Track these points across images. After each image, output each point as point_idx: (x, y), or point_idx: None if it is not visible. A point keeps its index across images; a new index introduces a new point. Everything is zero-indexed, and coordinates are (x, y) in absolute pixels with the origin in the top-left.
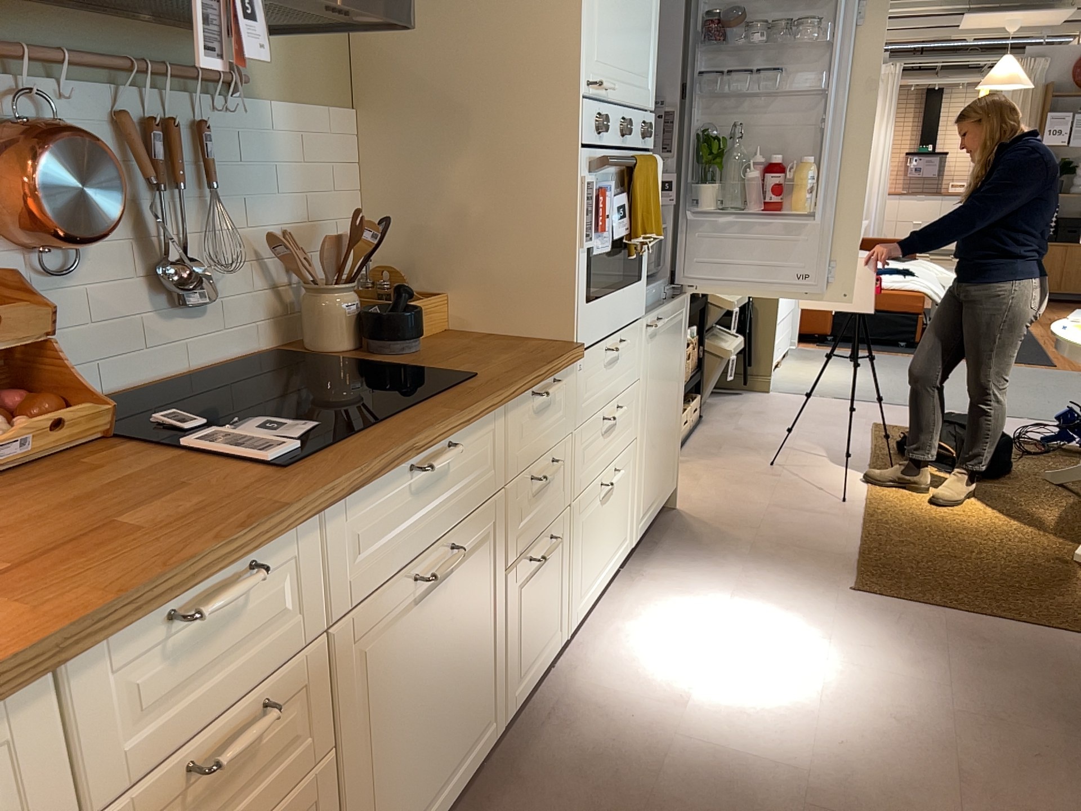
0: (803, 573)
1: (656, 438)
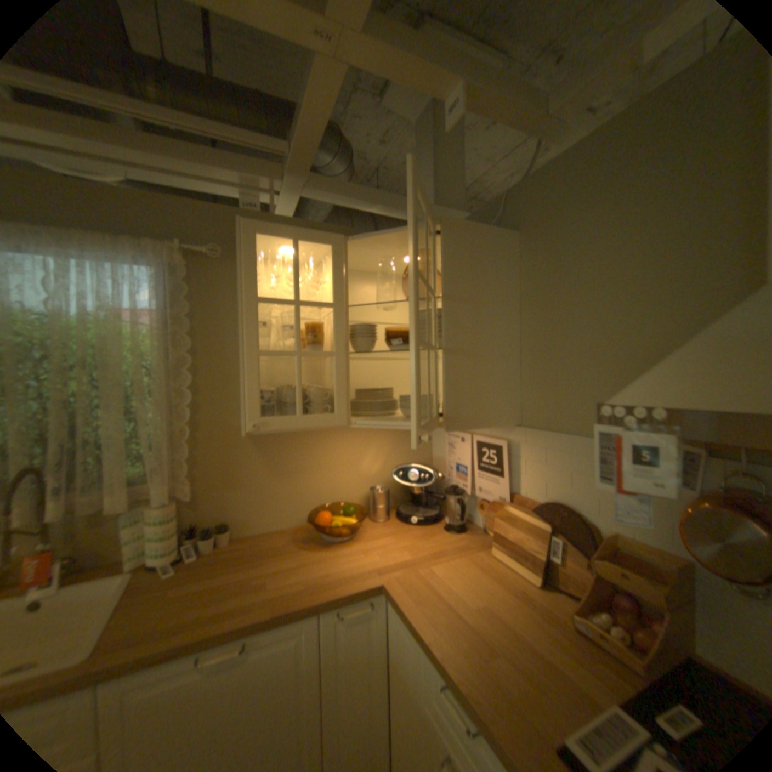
0: None
1: None
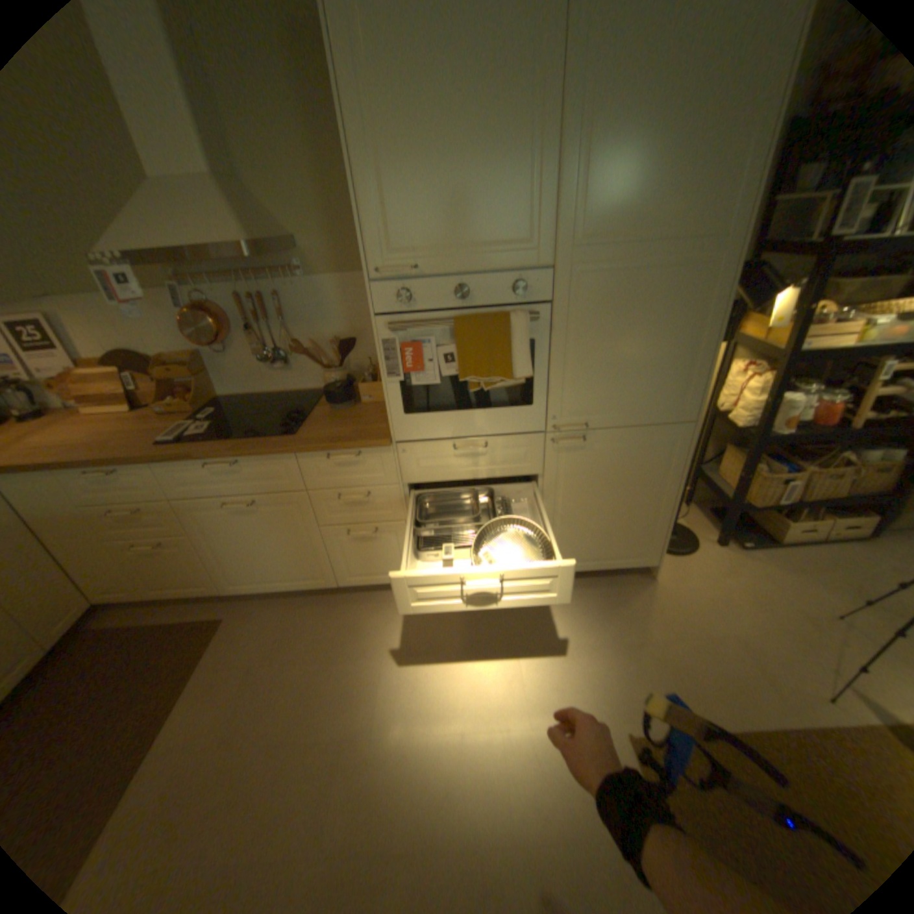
0: (627, 692)
1: (588, 521)
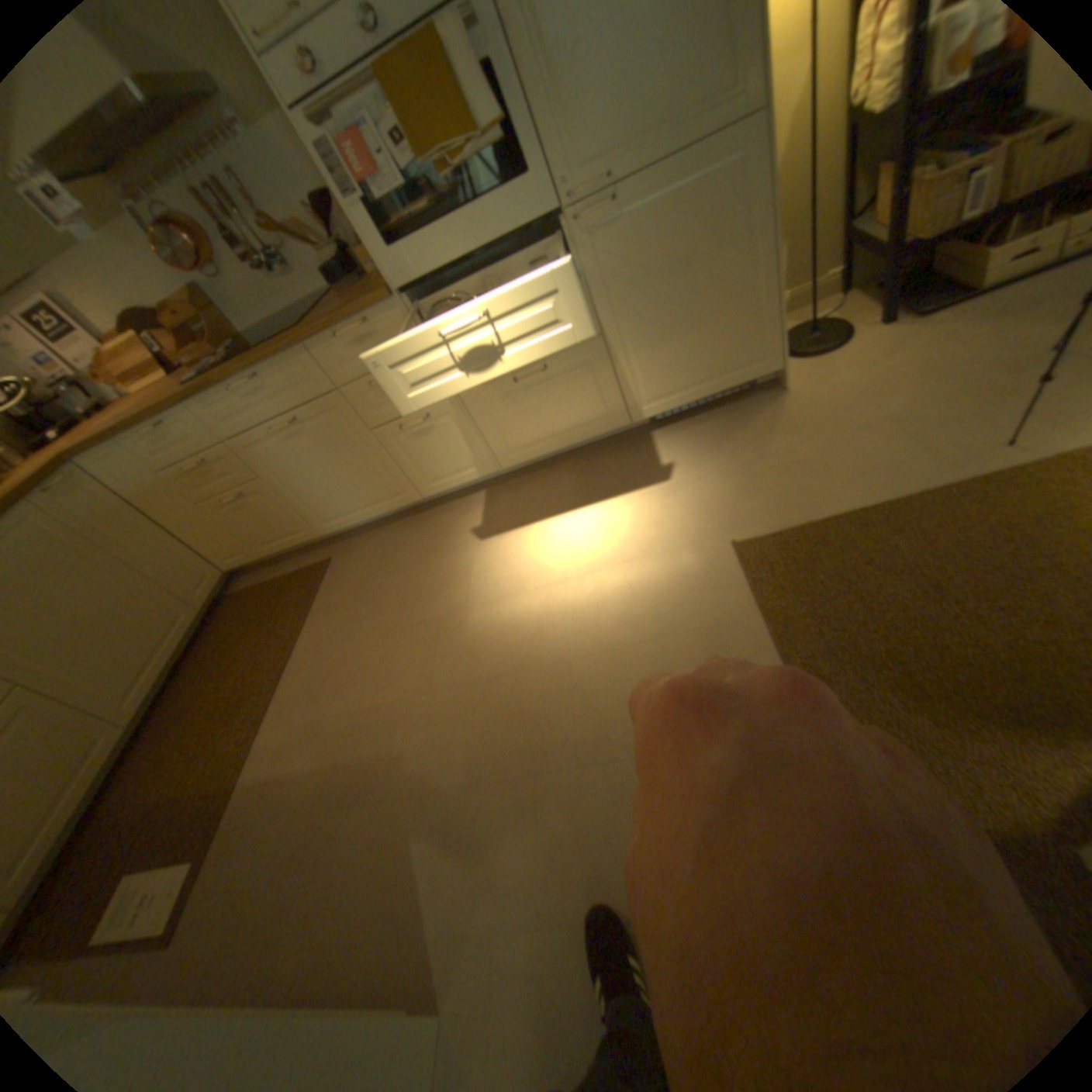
0: (738, 505)
1: (668, 326)
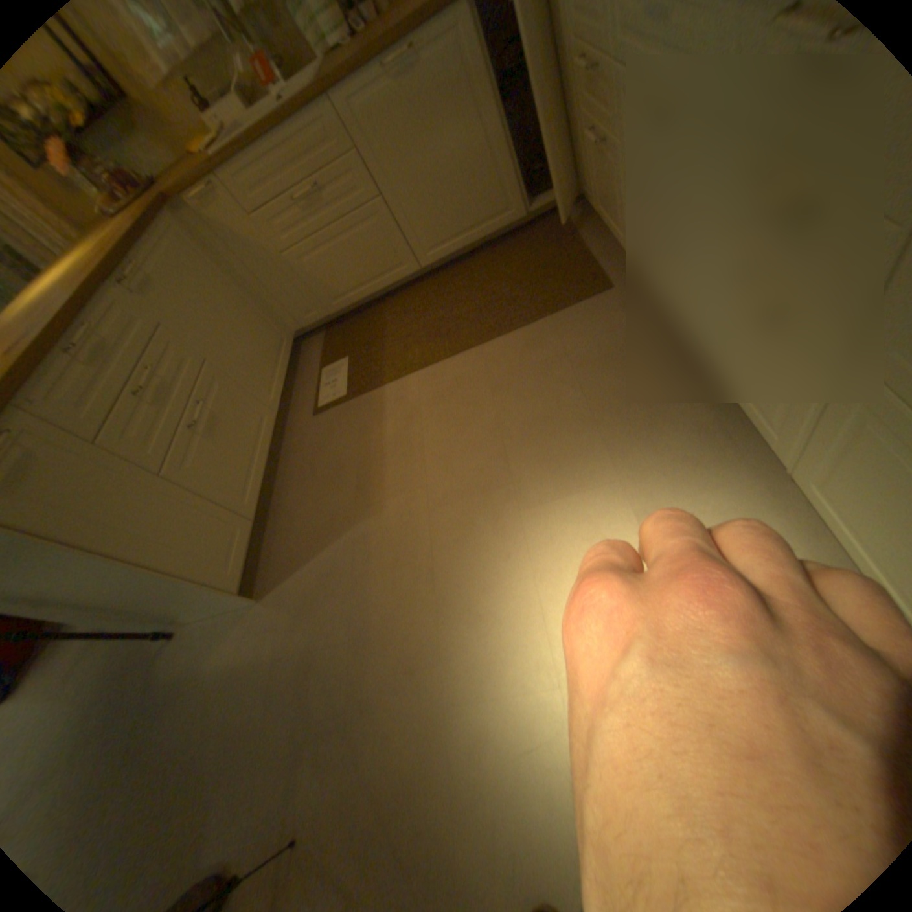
0: None
1: None
